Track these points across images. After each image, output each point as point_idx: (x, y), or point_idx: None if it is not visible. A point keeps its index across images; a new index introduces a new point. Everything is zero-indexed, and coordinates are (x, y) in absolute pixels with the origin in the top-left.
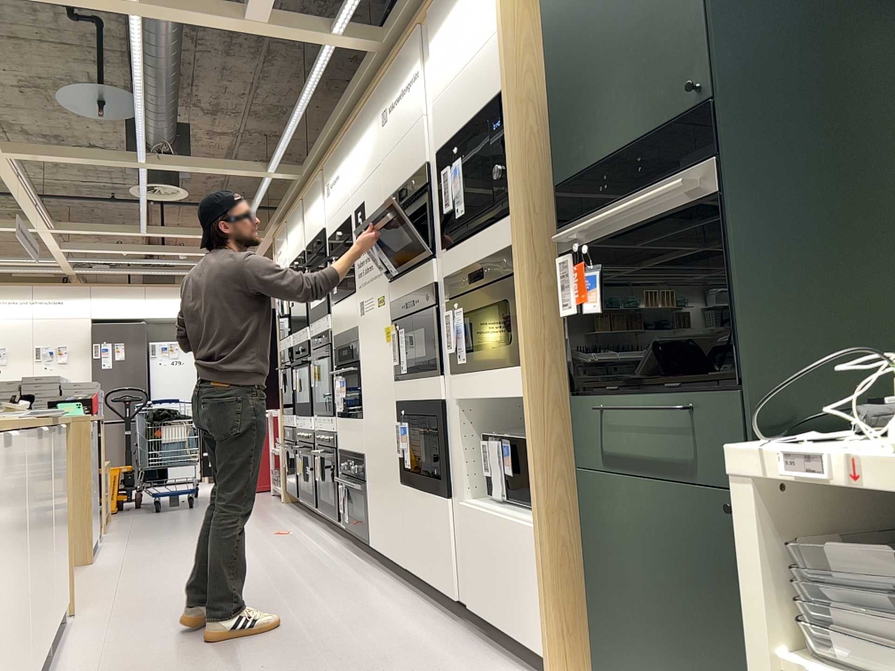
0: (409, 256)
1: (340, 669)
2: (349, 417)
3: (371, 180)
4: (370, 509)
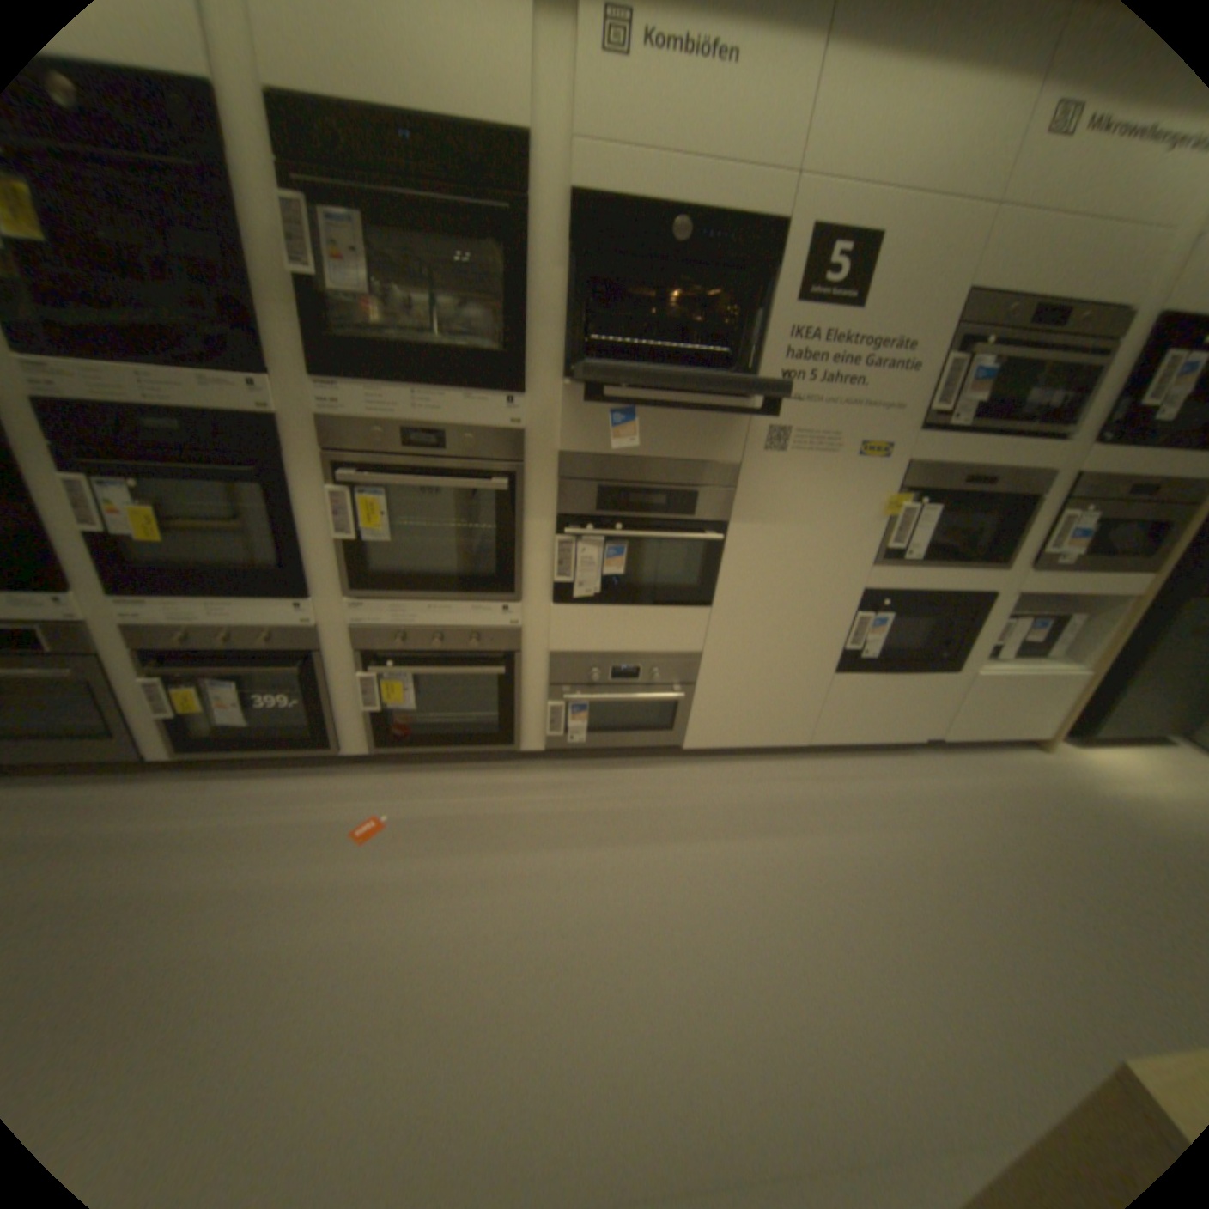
0: (1010, 417)
1: (1034, 851)
2: (639, 605)
3: (944, 211)
4: (697, 712)
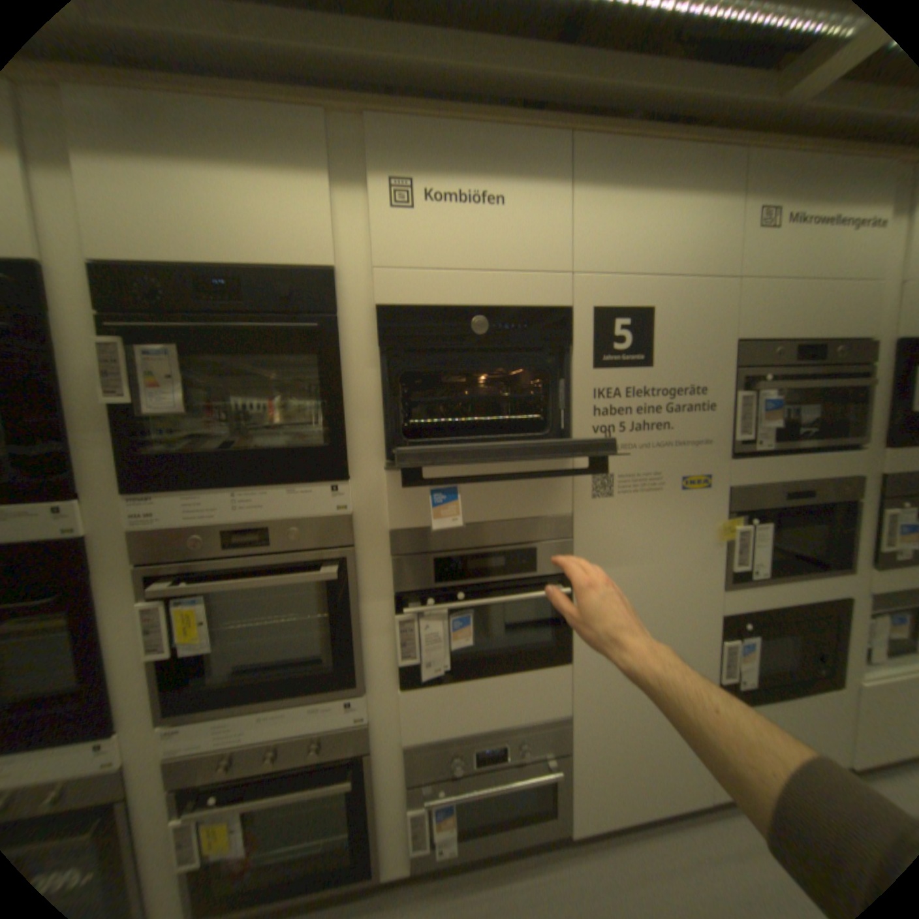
0: (807, 437)
1: None
2: (495, 674)
3: (698, 286)
4: (581, 788)
